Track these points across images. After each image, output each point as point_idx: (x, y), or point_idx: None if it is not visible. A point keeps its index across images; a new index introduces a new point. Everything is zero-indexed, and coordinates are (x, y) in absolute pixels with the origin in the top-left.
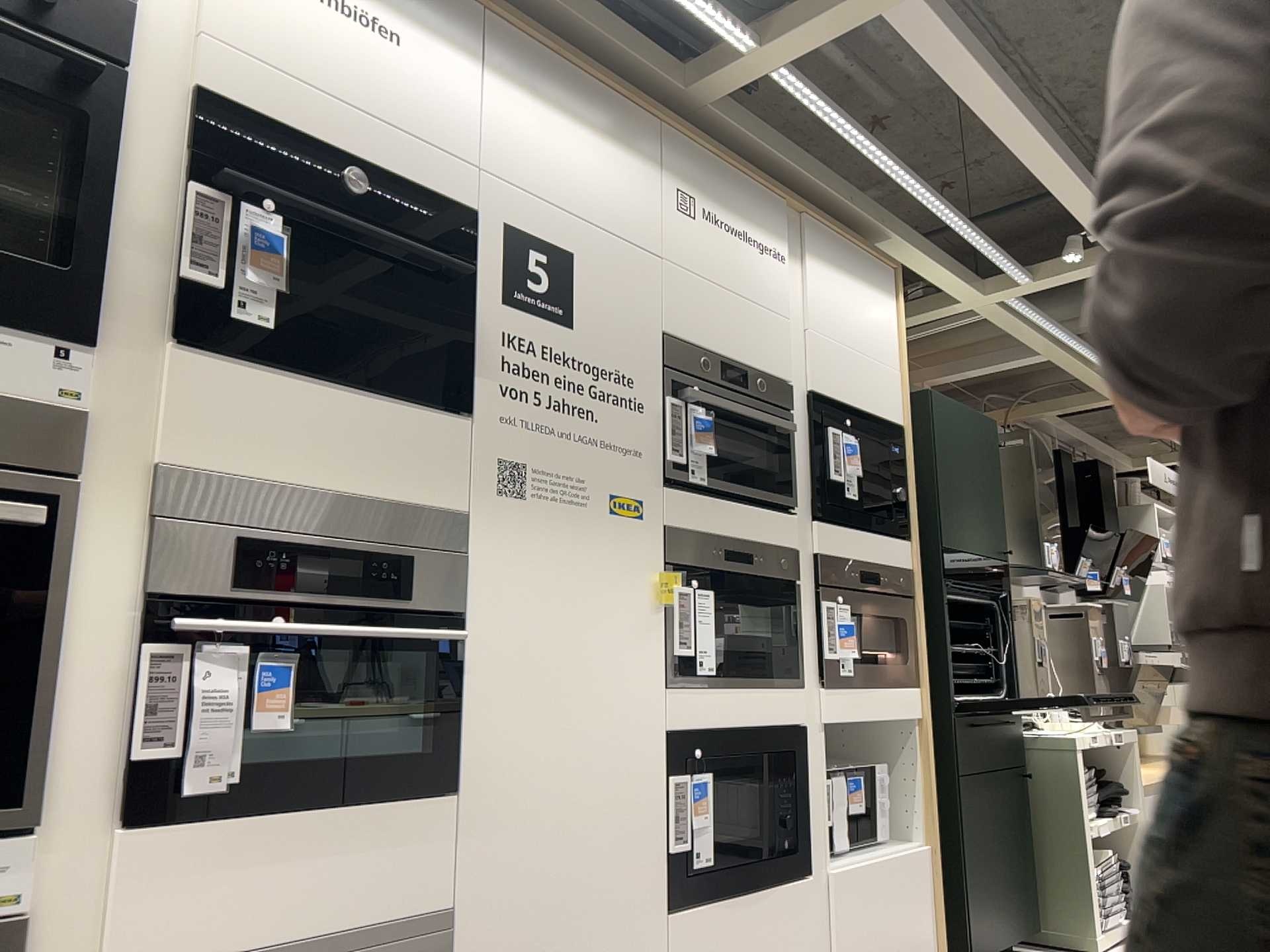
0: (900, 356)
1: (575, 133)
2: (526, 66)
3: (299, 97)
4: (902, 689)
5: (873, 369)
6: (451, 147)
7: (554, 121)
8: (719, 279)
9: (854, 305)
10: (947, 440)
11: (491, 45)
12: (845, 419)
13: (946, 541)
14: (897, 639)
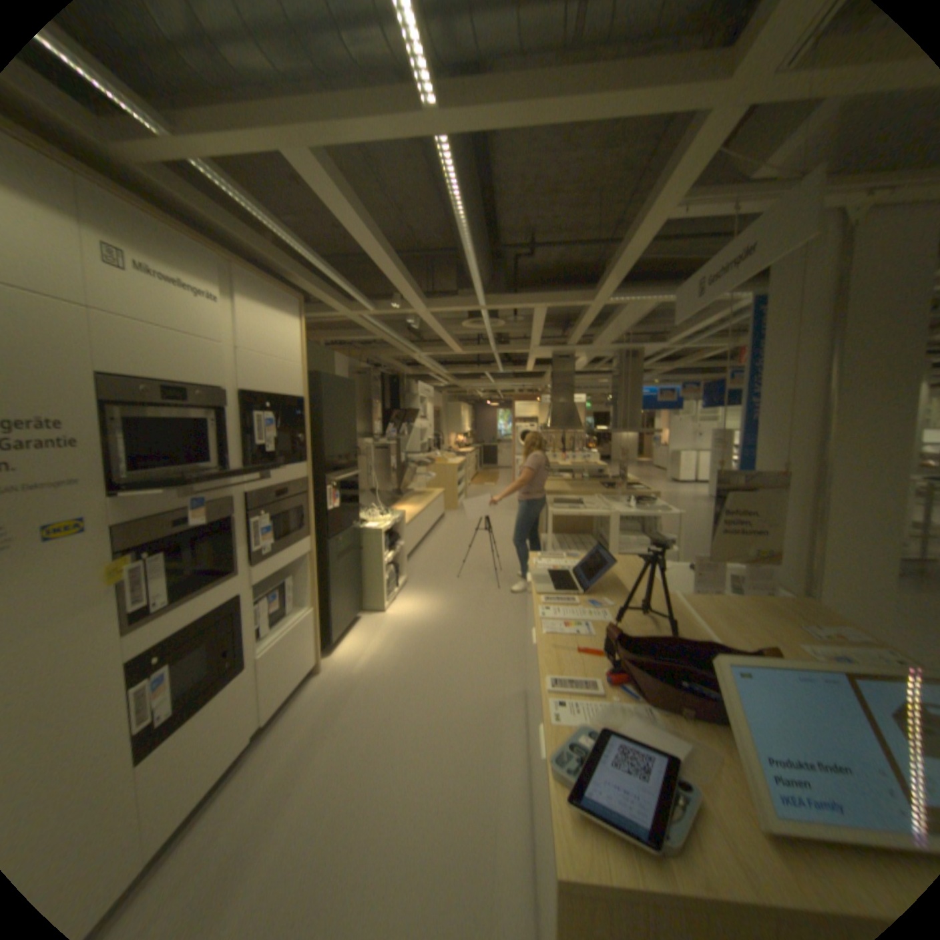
0: (303, 355)
1: None
2: None
3: None
4: (299, 542)
5: (285, 366)
6: None
7: None
8: (154, 320)
9: (272, 327)
10: (329, 398)
11: None
12: (266, 403)
13: (326, 454)
14: (297, 517)
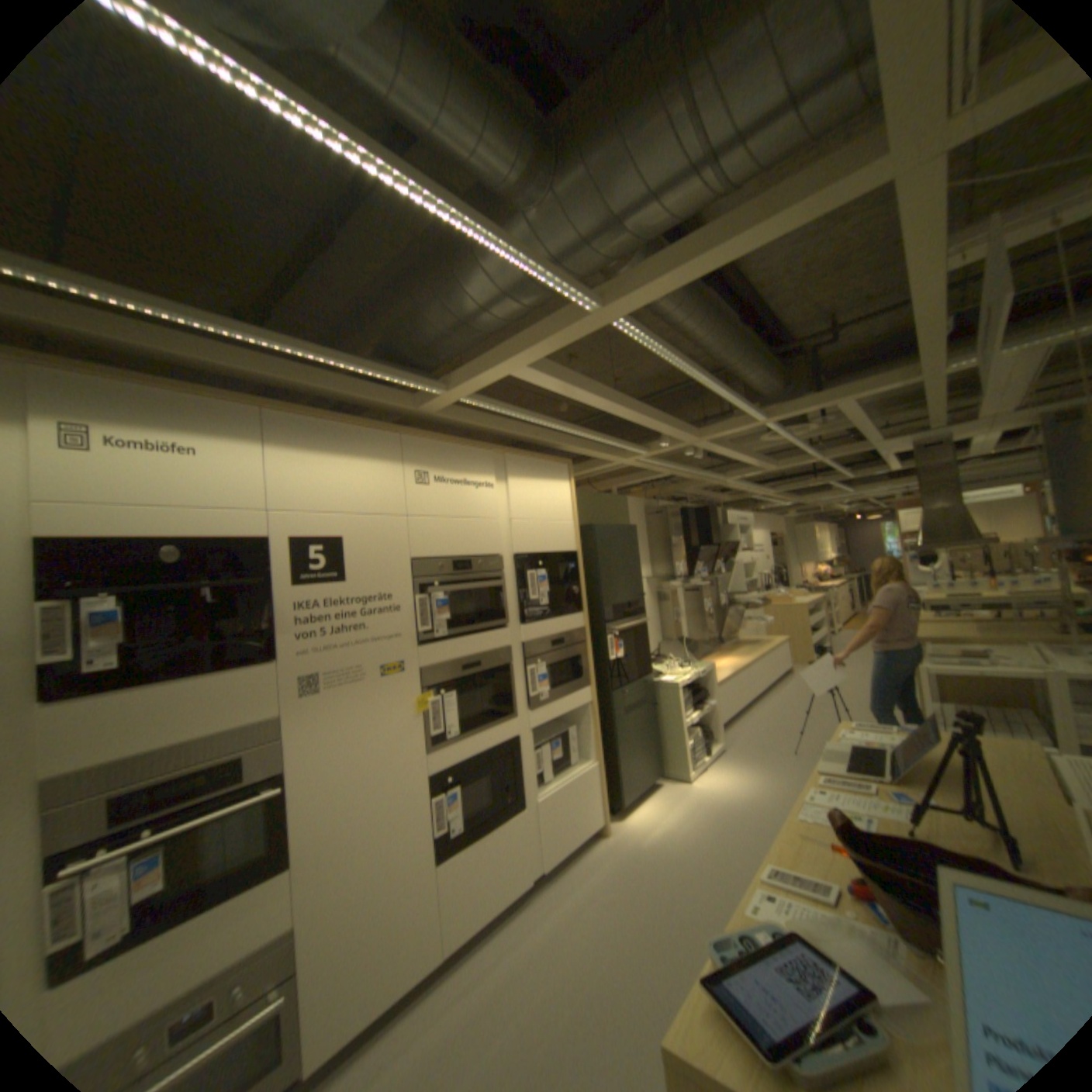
0: (574, 512)
1: (336, 463)
2: (295, 434)
3: (116, 516)
4: (579, 691)
5: (556, 527)
6: (242, 506)
7: (320, 461)
8: (448, 514)
9: (542, 495)
10: (605, 548)
11: (266, 429)
12: (538, 562)
13: (605, 603)
14: (576, 667)
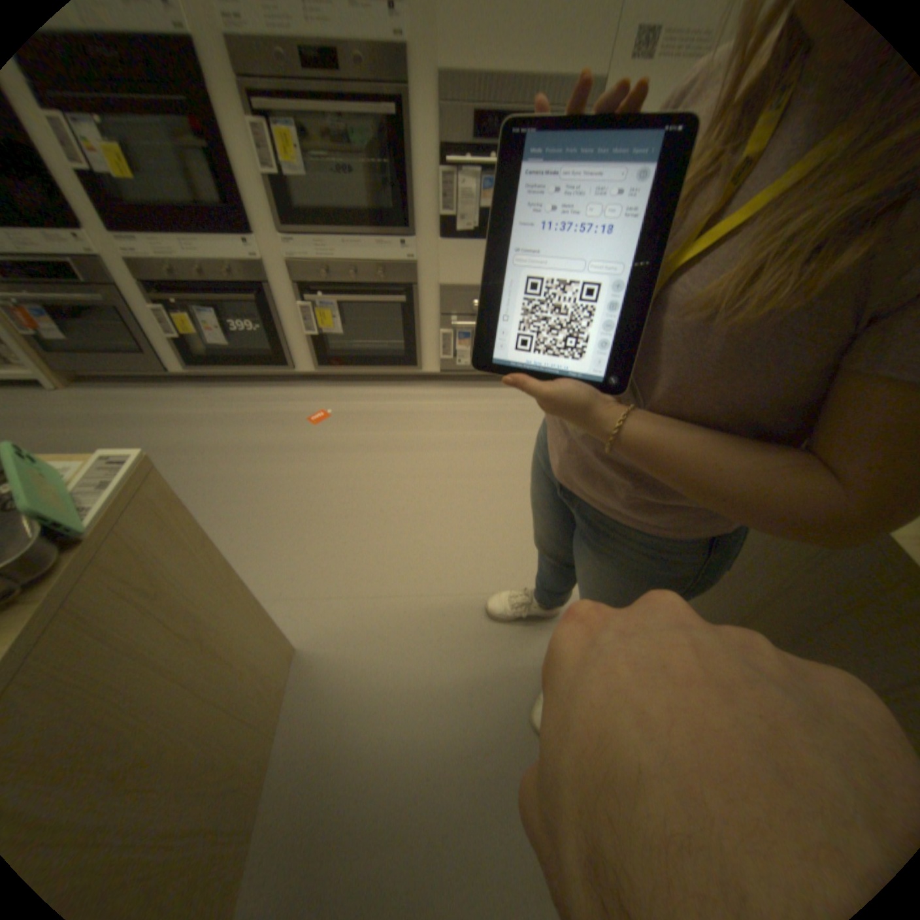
0: None
1: None
2: None
3: None
4: None
5: None
6: None
7: None
8: None
9: None
10: None
11: None
12: None
13: None
14: None
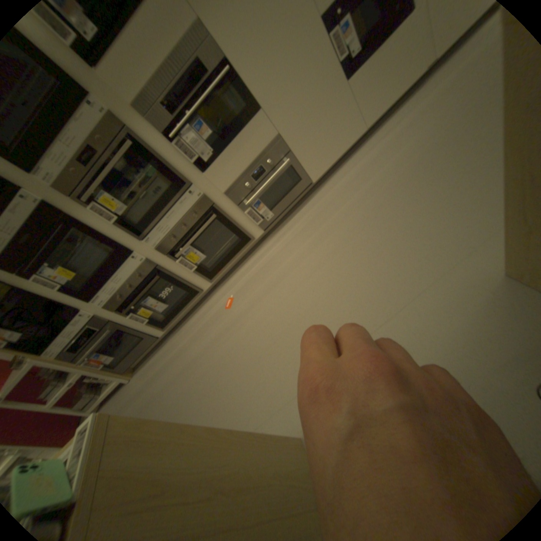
0: None
1: None
2: None
3: None
4: None
5: None
6: None
7: None
8: None
9: None
10: None
11: None
12: None
13: None
14: None
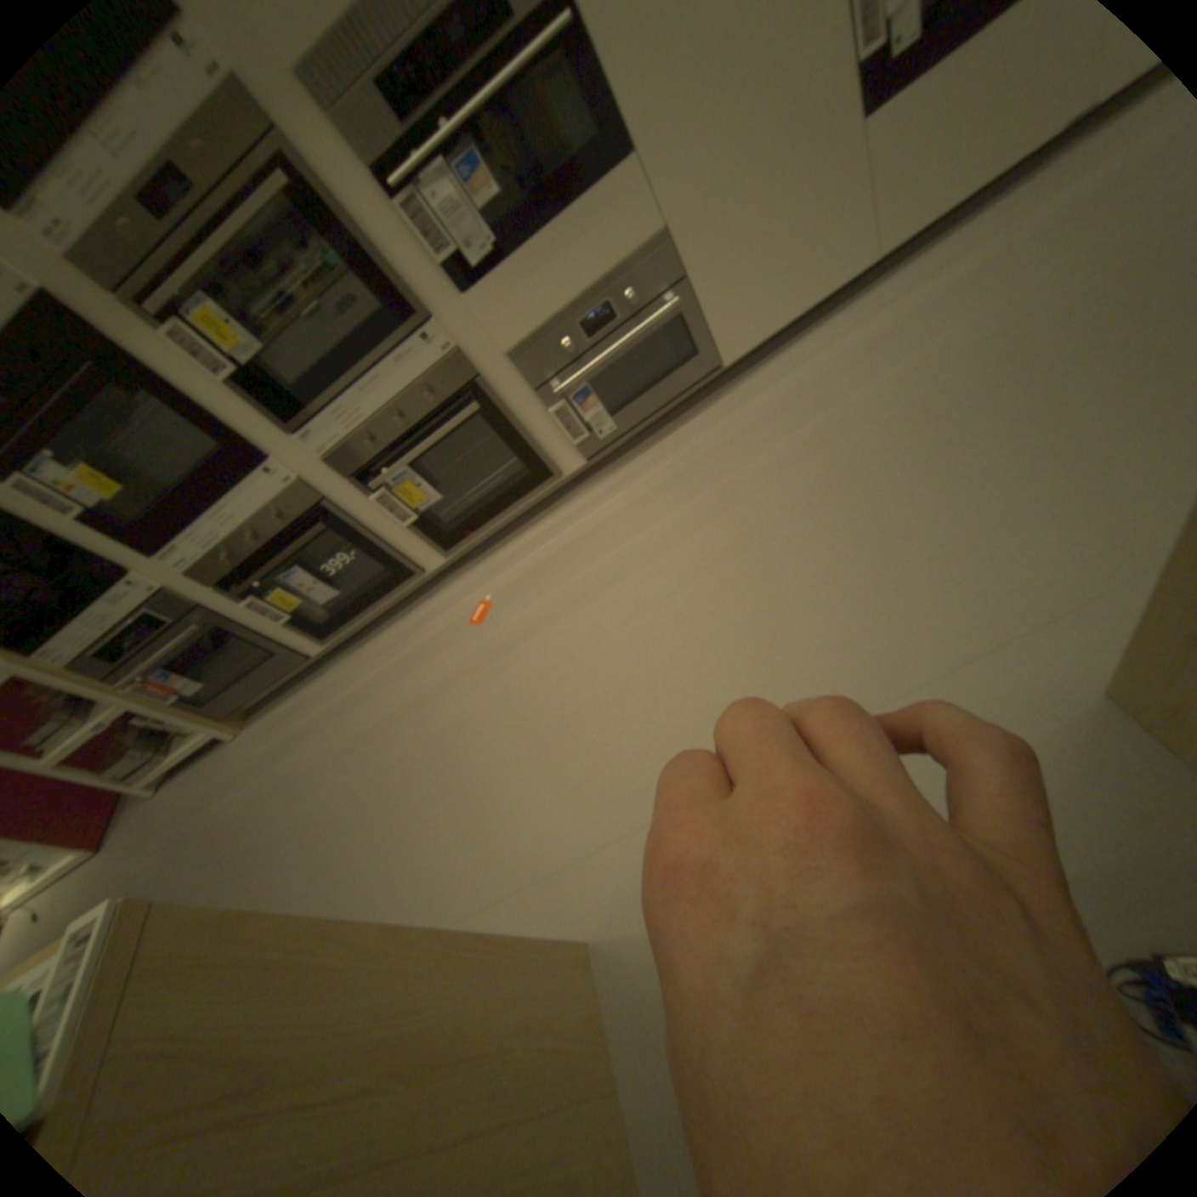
0: None
1: None
2: None
3: None
4: None
5: None
6: None
7: None
8: None
9: None
10: None
11: None
12: None
13: None
14: None
